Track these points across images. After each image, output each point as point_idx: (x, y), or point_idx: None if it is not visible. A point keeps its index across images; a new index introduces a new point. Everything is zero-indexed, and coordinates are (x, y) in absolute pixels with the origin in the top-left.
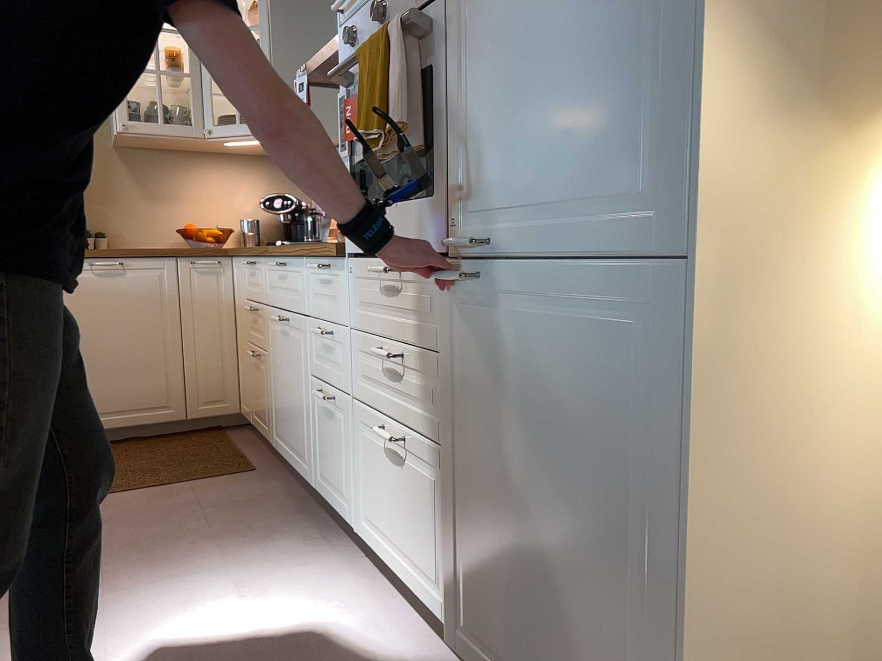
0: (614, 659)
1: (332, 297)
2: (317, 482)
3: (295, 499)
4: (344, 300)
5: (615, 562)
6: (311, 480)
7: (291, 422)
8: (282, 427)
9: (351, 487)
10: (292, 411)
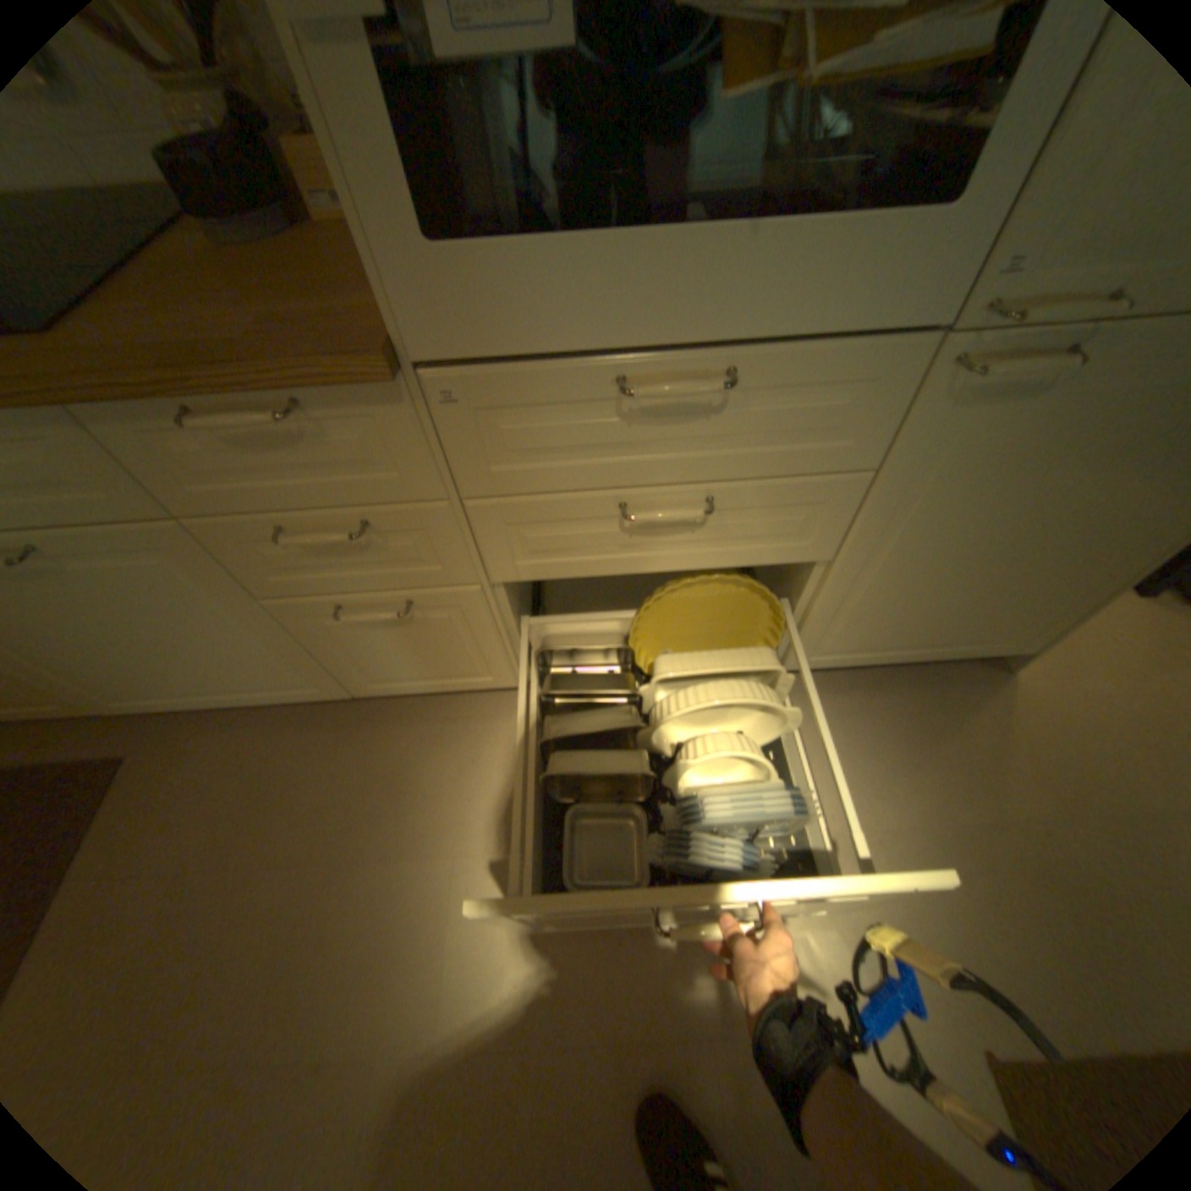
0: (1038, 600)
1: (326, 462)
2: (347, 689)
3: (287, 725)
4: (403, 457)
5: (1092, 552)
6: (334, 694)
7: (189, 671)
8: (141, 686)
9: (492, 661)
10: (184, 658)
